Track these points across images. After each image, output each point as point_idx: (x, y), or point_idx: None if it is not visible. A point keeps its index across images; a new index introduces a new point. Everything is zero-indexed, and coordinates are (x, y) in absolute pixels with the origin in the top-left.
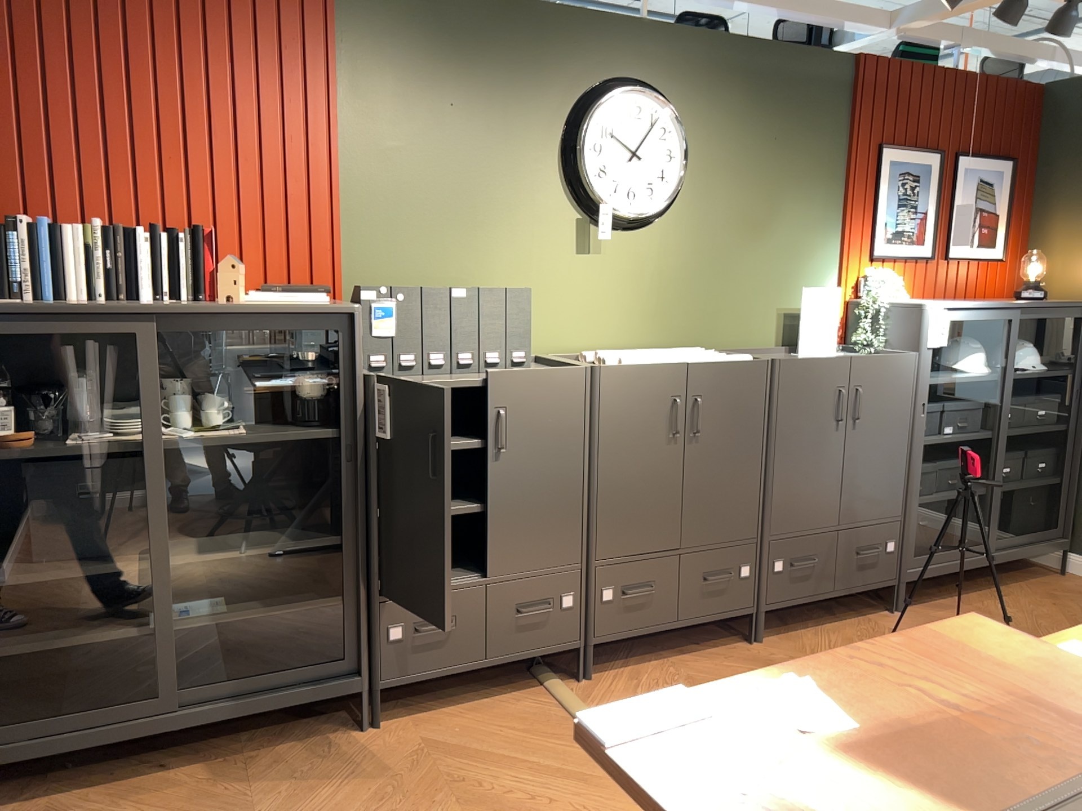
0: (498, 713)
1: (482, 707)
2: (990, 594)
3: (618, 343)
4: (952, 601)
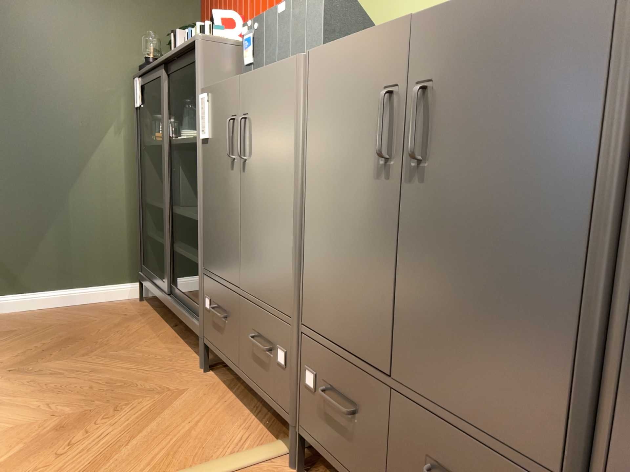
0: (223, 420)
1: (234, 411)
2: None
3: None
4: None
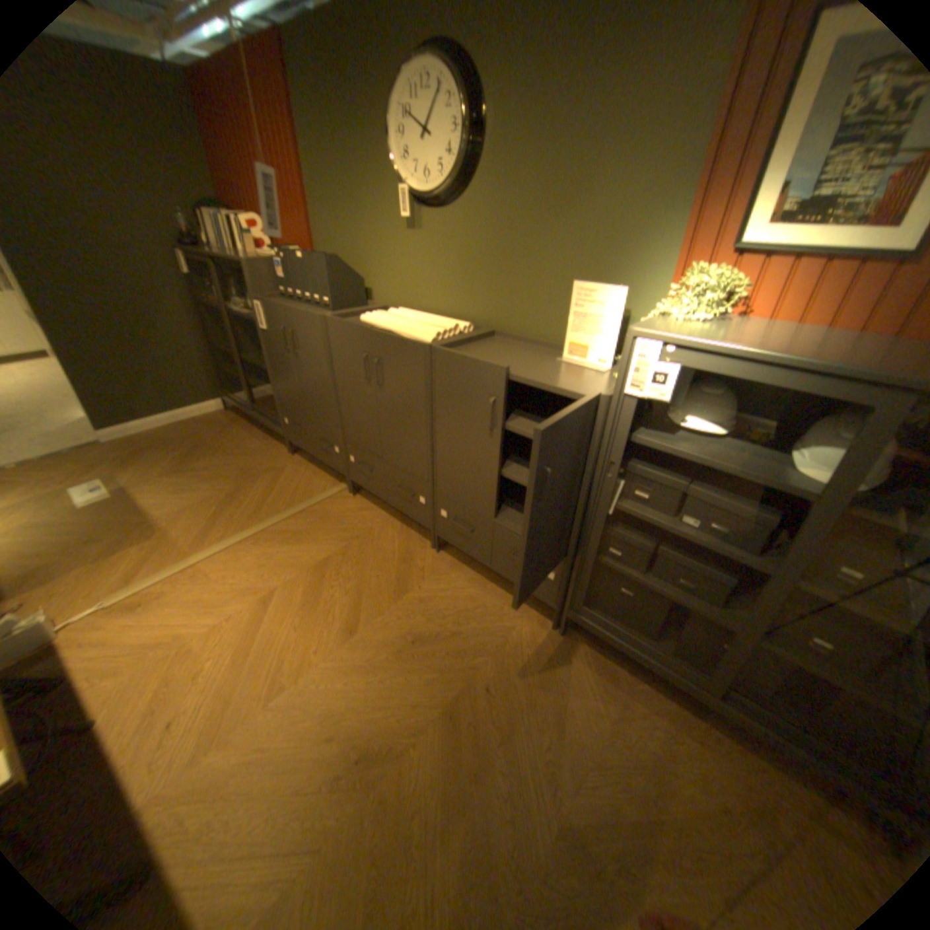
0: (312, 479)
1: (317, 474)
2: (691, 726)
3: (435, 308)
4: (627, 681)
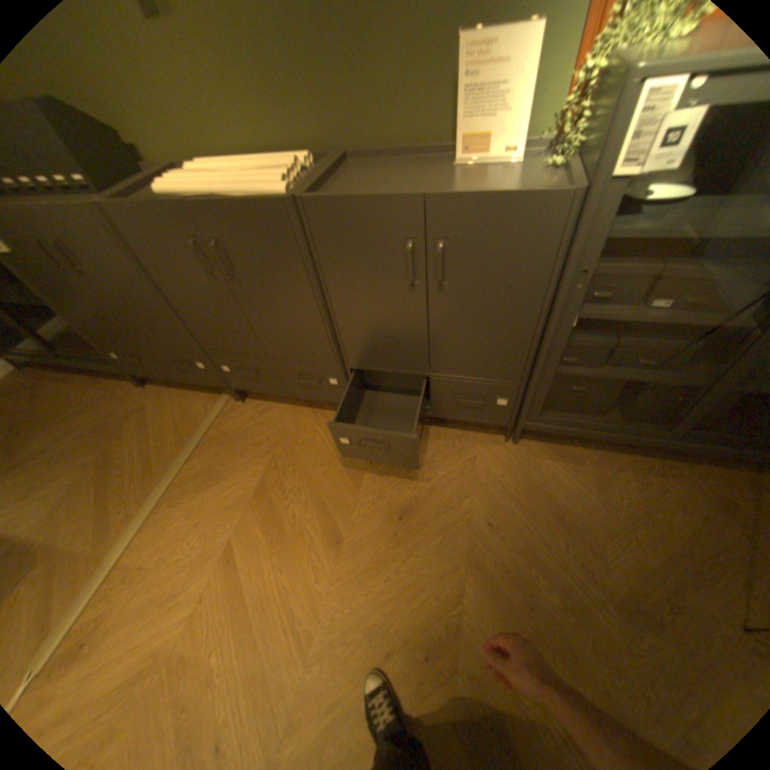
0: (185, 404)
1: (186, 396)
2: (648, 466)
3: (244, 145)
4: (585, 455)
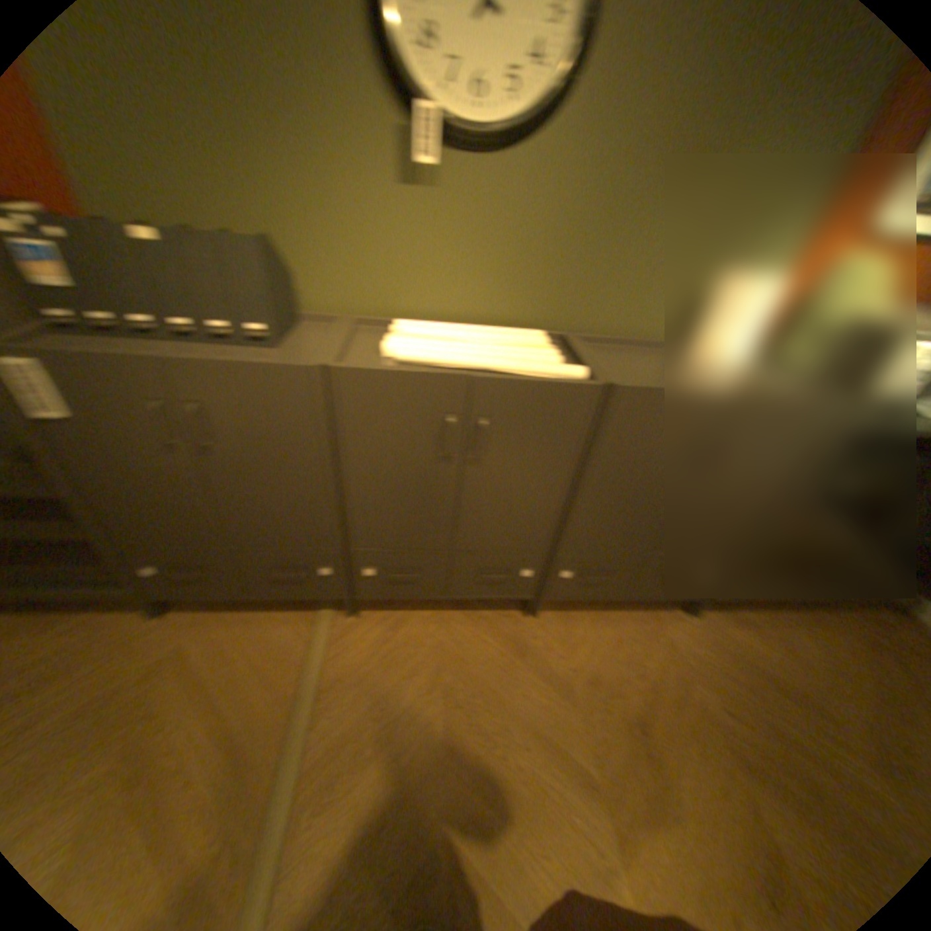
0: (261, 634)
1: (257, 621)
2: (808, 622)
3: (457, 312)
4: (760, 620)
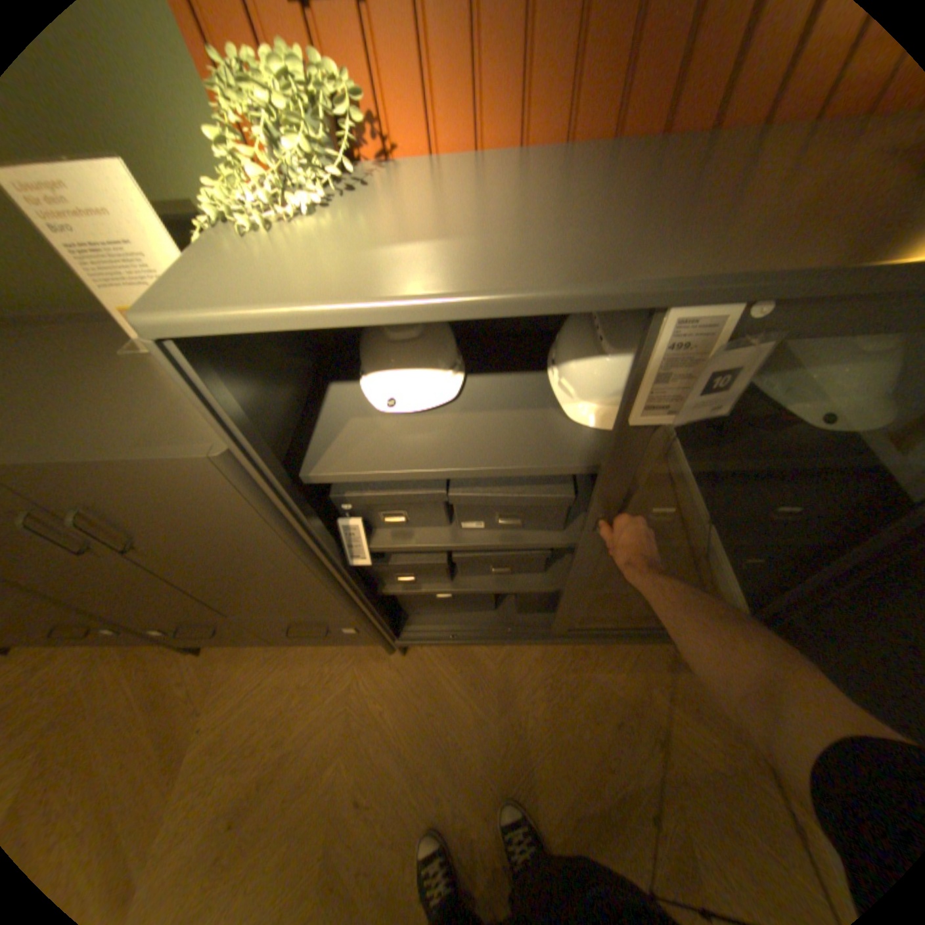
0: None
1: None
2: (559, 658)
3: None
4: (488, 656)
